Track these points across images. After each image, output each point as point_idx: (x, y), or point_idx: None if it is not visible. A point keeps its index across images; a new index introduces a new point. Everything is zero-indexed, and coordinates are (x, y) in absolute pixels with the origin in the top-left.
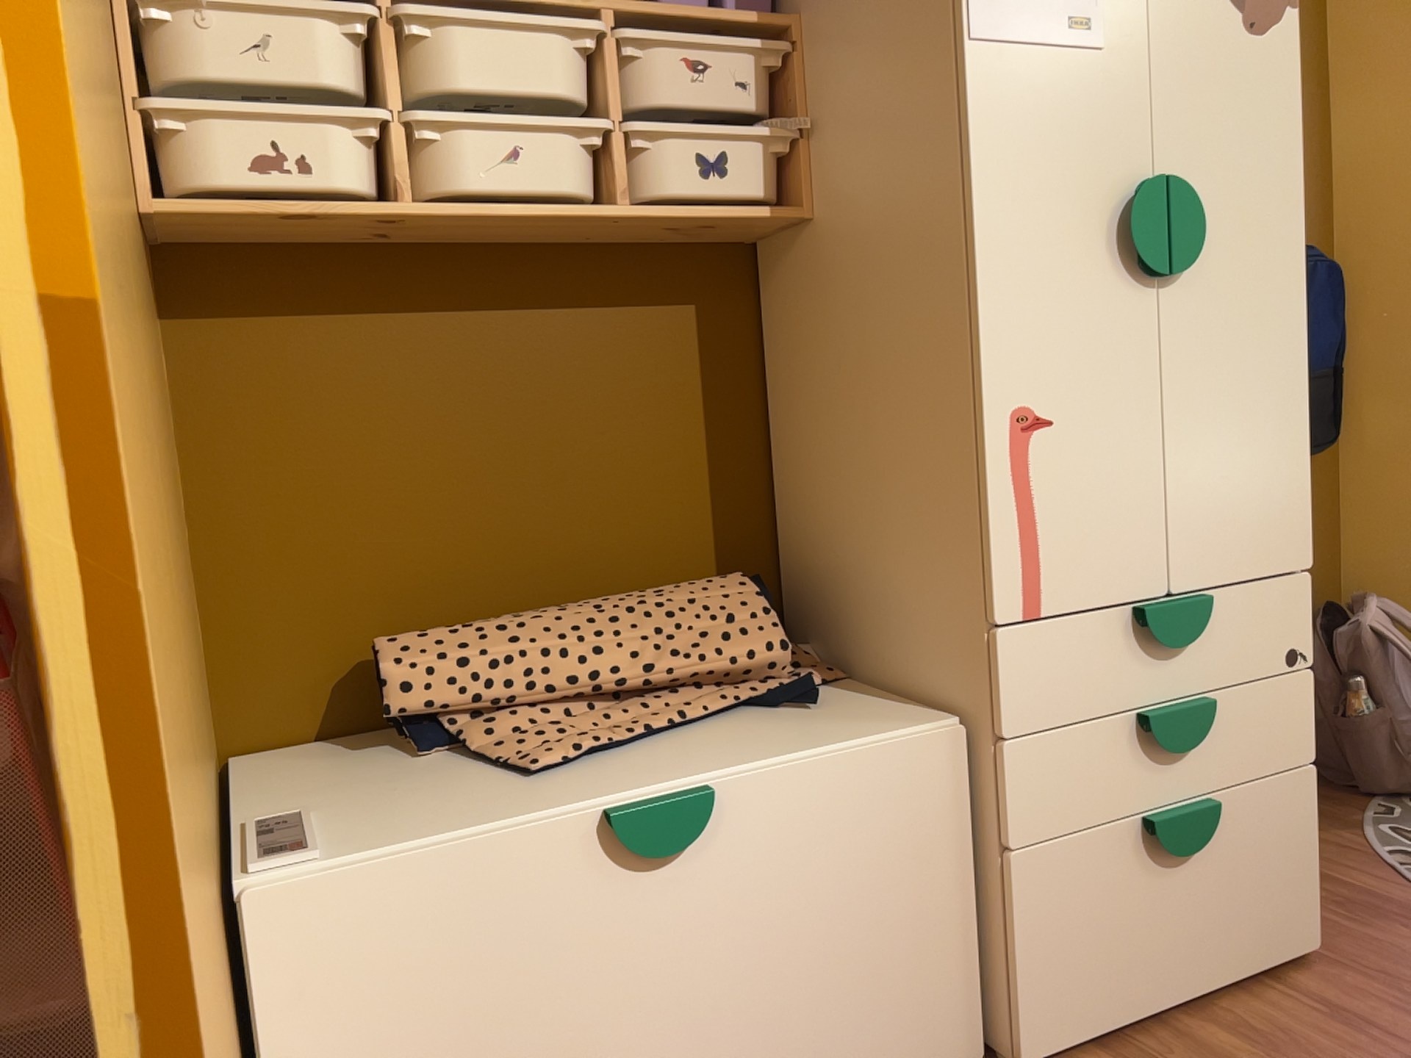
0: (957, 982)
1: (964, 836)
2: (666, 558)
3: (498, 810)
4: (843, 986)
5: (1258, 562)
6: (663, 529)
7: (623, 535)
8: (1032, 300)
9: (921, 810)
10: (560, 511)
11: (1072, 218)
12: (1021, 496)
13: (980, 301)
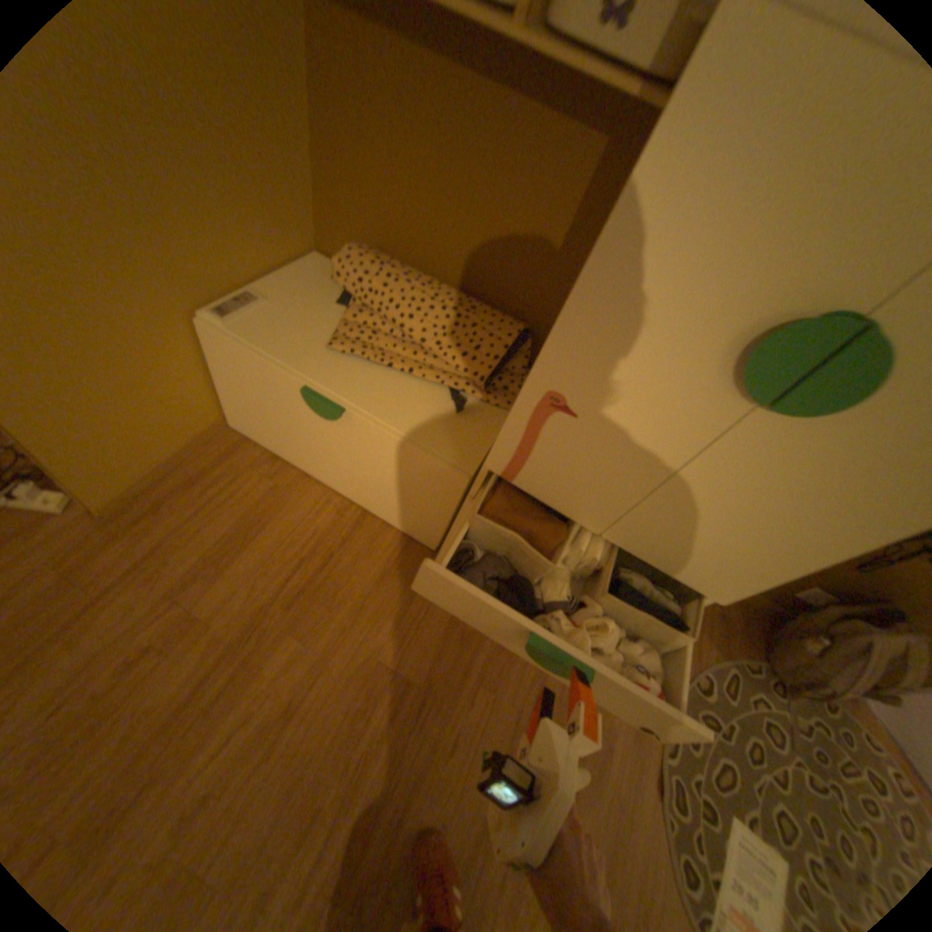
0: (431, 529)
1: (452, 504)
2: (506, 292)
3: (291, 351)
4: (387, 495)
5: (678, 574)
6: (512, 277)
7: (491, 266)
8: (614, 335)
9: (435, 484)
10: (465, 233)
11: (712, 296)
12: (529, 432)
13: (570, 307)
